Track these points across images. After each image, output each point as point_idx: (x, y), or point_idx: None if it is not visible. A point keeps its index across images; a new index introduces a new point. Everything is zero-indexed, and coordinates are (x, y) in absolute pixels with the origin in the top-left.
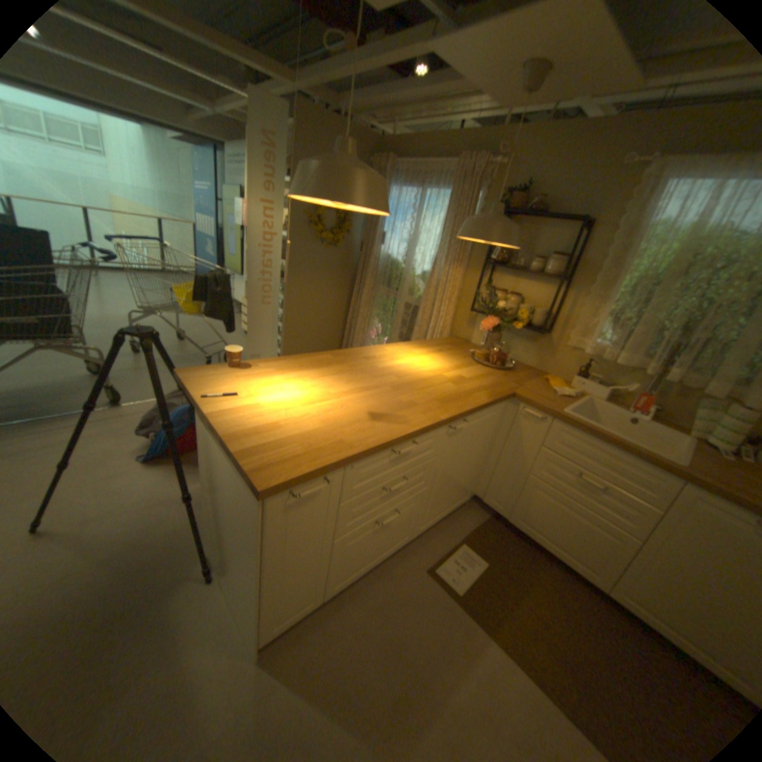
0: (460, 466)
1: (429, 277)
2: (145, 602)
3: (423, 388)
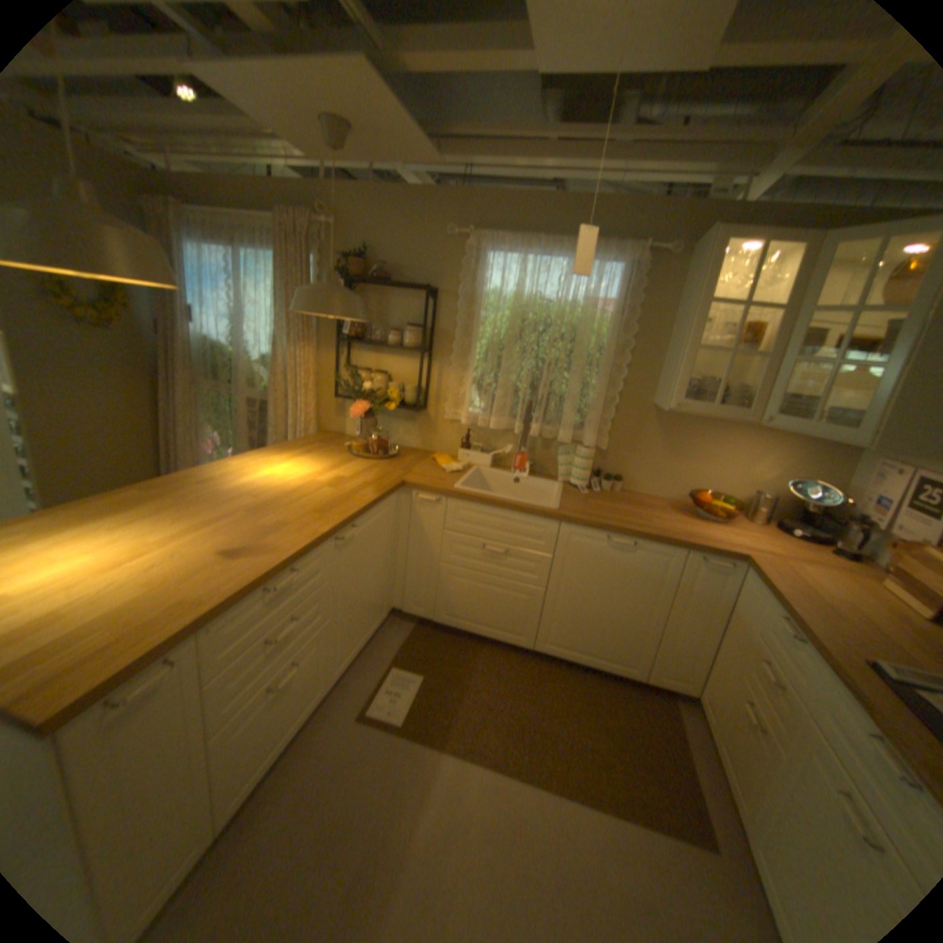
0: (362, 582)
1: (271, 364)
2: None
3: (291, 503)
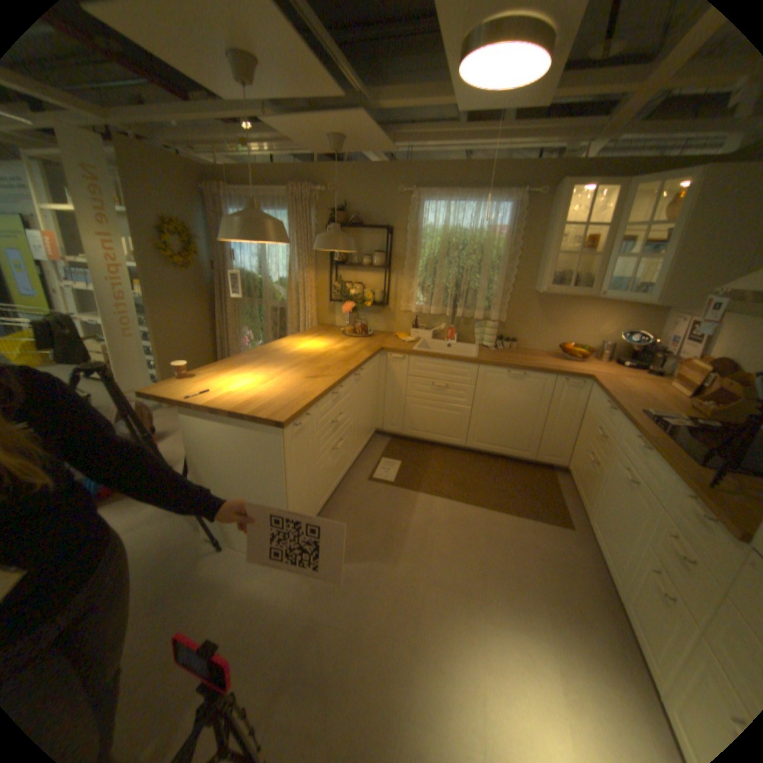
0: (364, 404)
1: (288, 283)
2: (175, 584)
3: (326, 358)
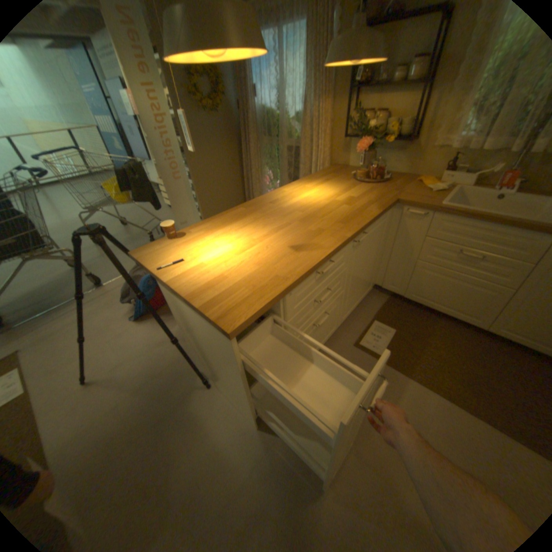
0: (363, 267)
1: (303, 116)
2: (172, 409)
3: (324, 215)
